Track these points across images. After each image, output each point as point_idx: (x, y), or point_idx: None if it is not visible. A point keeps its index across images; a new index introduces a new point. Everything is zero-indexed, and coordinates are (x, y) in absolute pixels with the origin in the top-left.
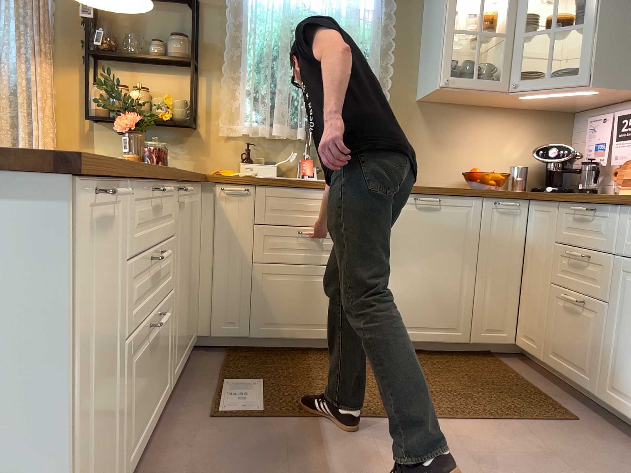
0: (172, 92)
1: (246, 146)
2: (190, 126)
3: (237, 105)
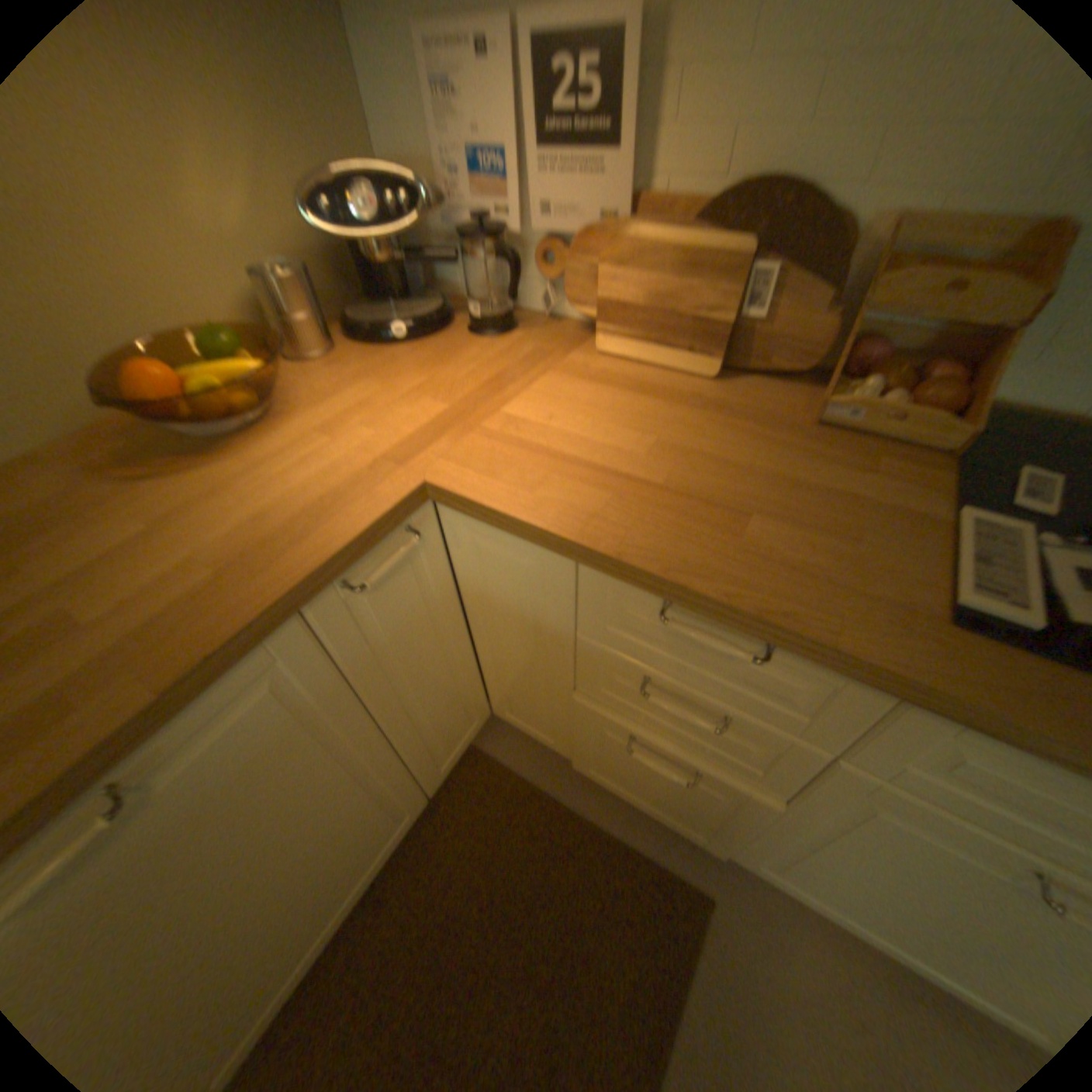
0: None
1: None
2: None
3: None
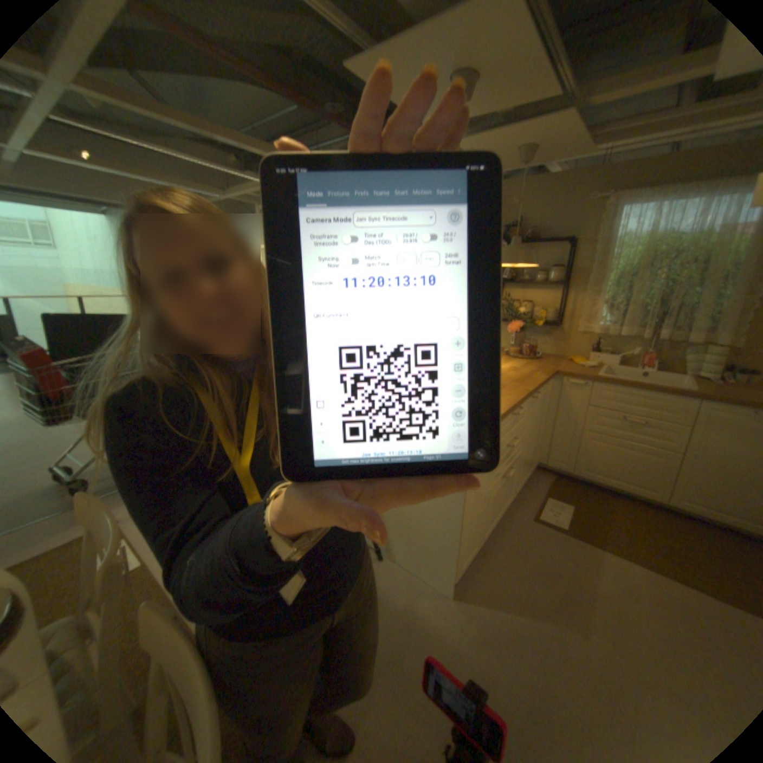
0: (546, 301)
1: (597, 338)
2: (556, 323)
3: (595, 309)
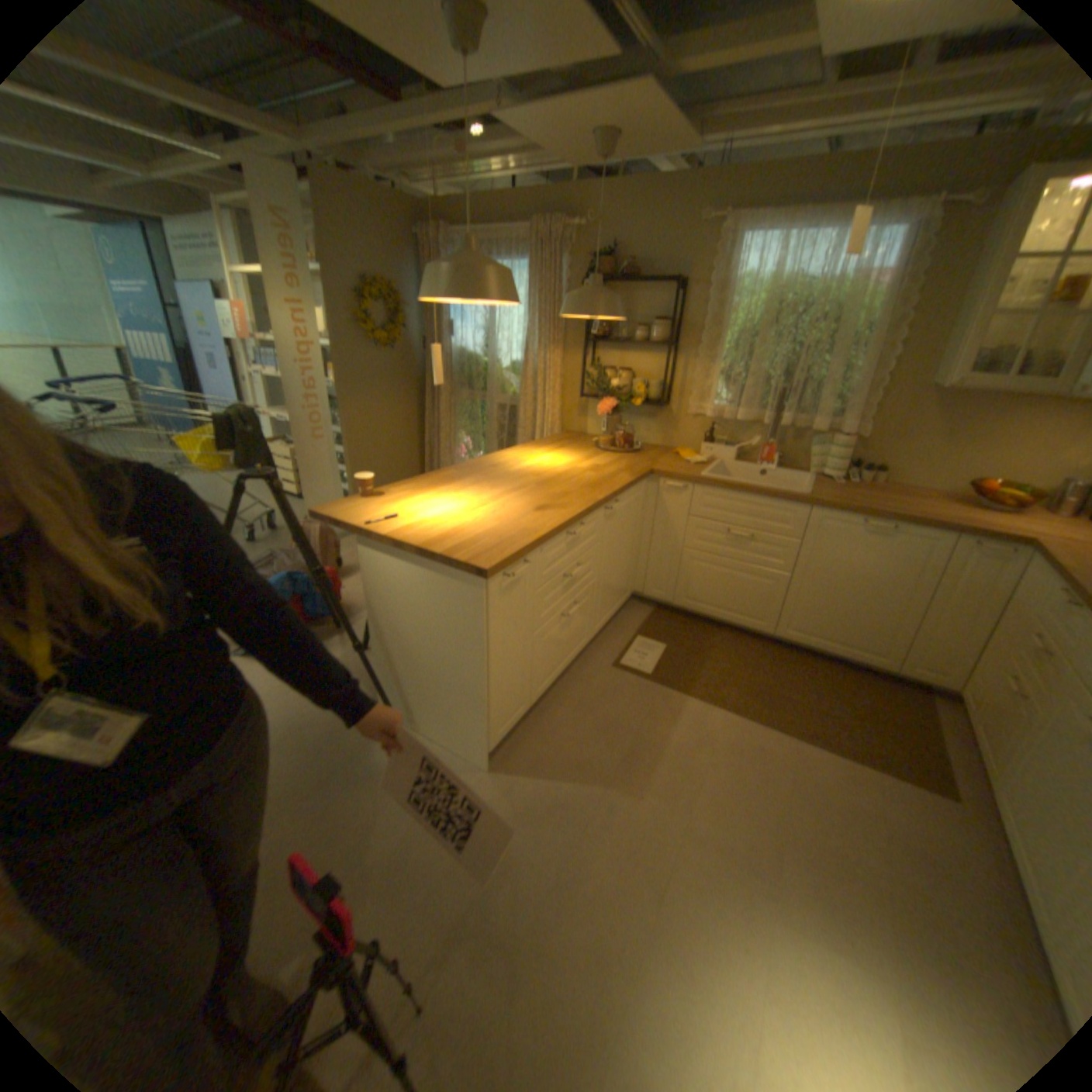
0: (650, 370)
1: (712, 424)
2: (662, 403)
3: (708, 384)
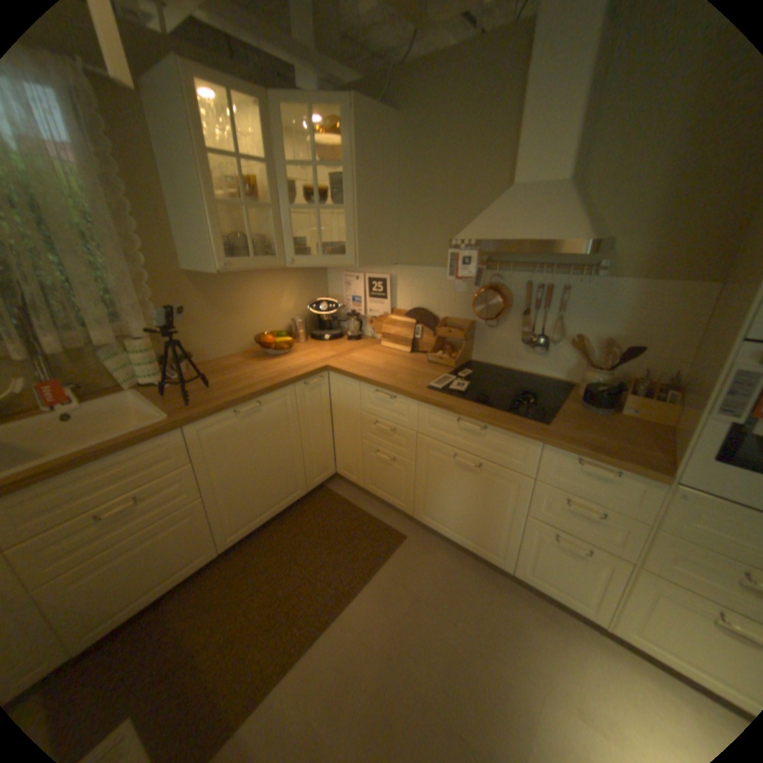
0: None
1: None
2: None
3: None
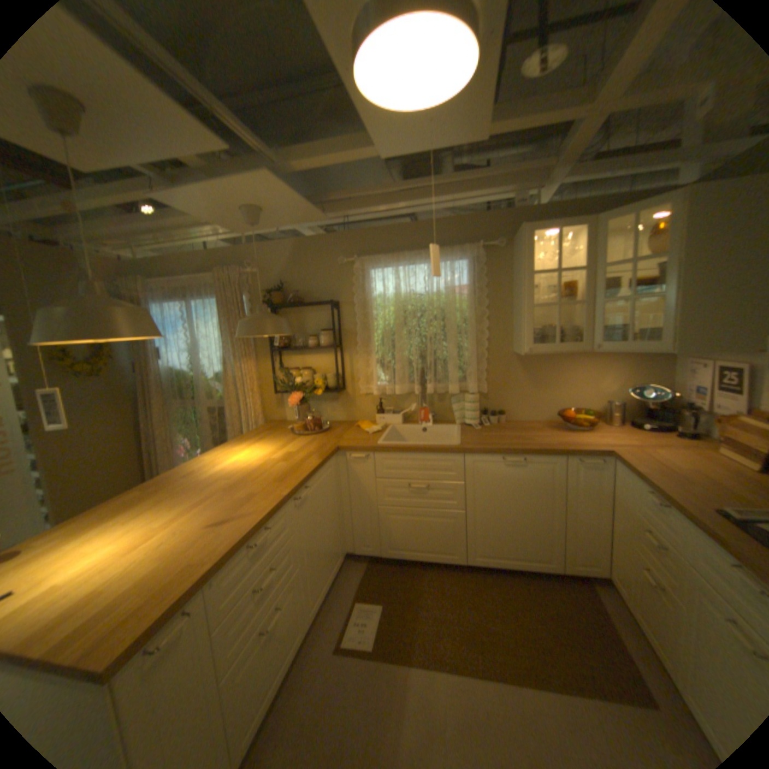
0: (326, 366)
1: (380, 399)
2: (340, 388)
3: (370, 371)
